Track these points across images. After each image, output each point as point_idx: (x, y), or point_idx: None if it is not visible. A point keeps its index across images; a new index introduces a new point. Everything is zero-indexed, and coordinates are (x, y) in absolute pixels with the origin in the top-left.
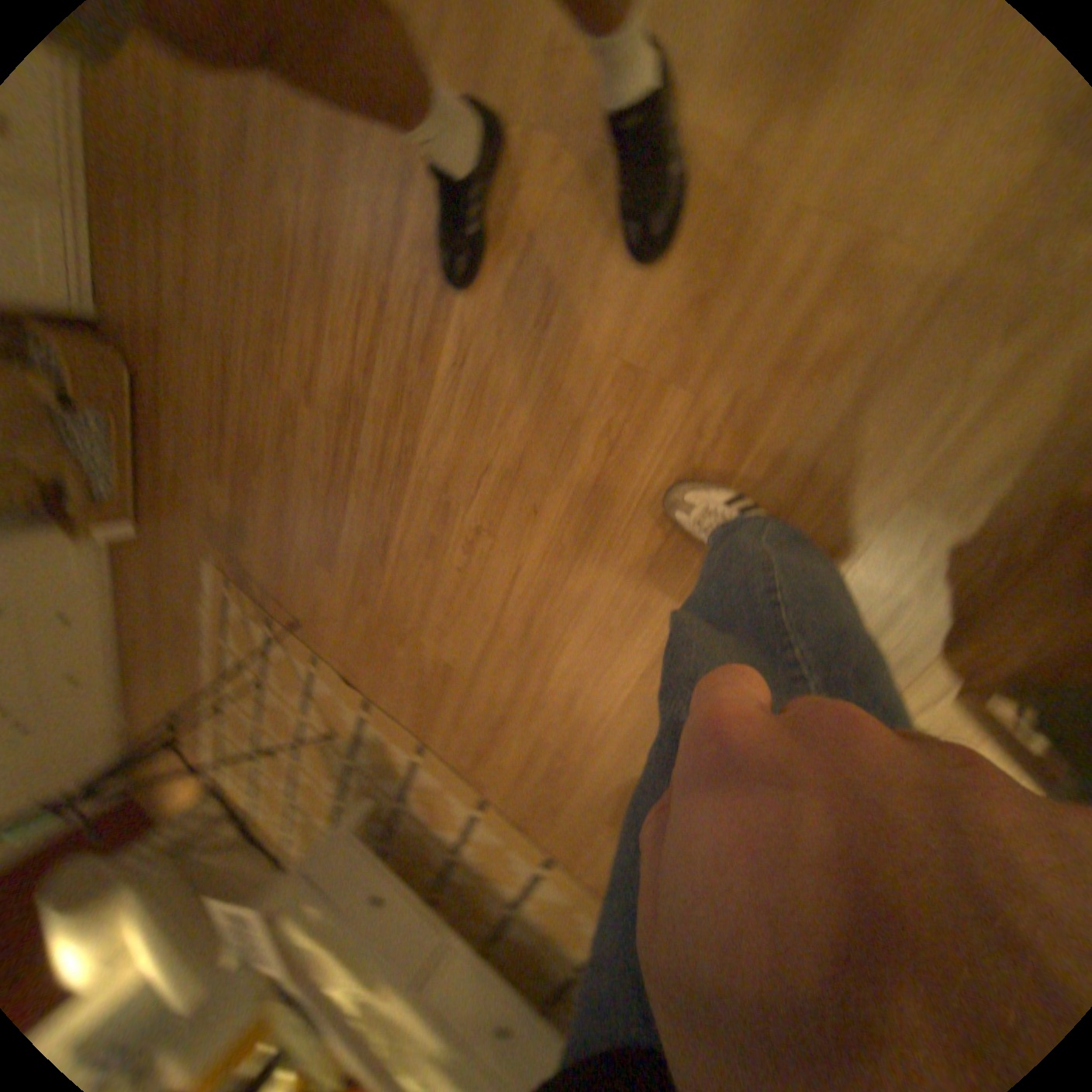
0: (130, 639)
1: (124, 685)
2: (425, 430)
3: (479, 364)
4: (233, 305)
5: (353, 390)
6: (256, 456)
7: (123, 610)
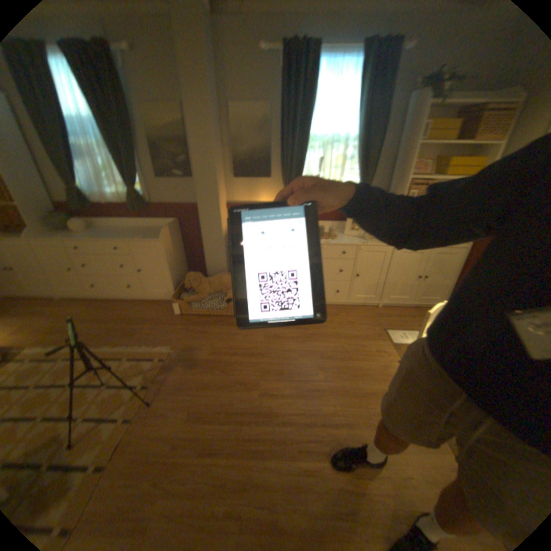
0: (113, 313)
1: (81, 308)
2: (274, 467)
3: (312, 489)
4: (279, 360)
5: (273, 421)
6: (228, 376)
7: (129, 310)
